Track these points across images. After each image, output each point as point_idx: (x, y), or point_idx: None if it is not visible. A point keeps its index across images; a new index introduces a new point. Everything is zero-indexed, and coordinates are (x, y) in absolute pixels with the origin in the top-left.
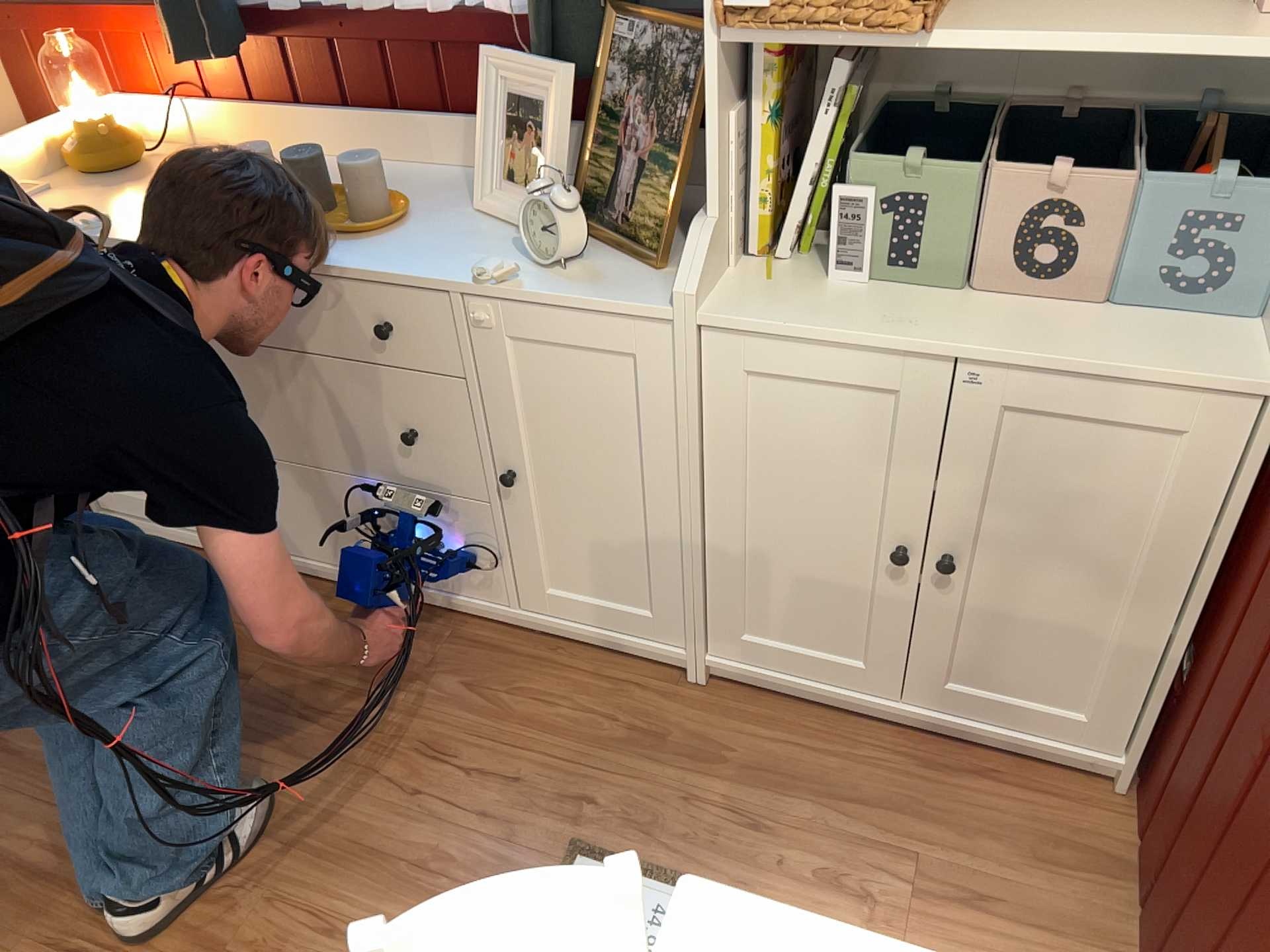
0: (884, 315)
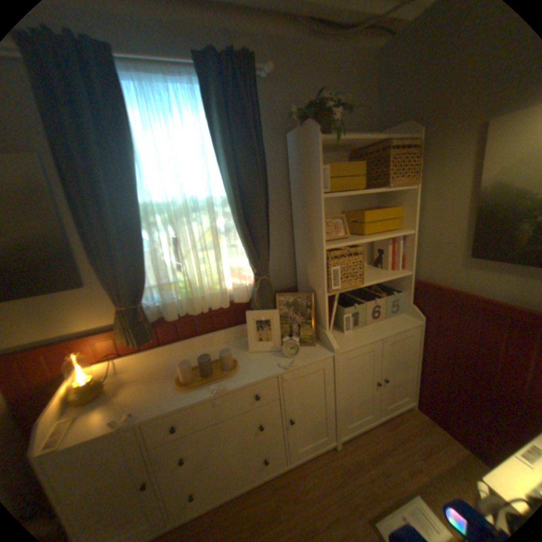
0: (363, 335)
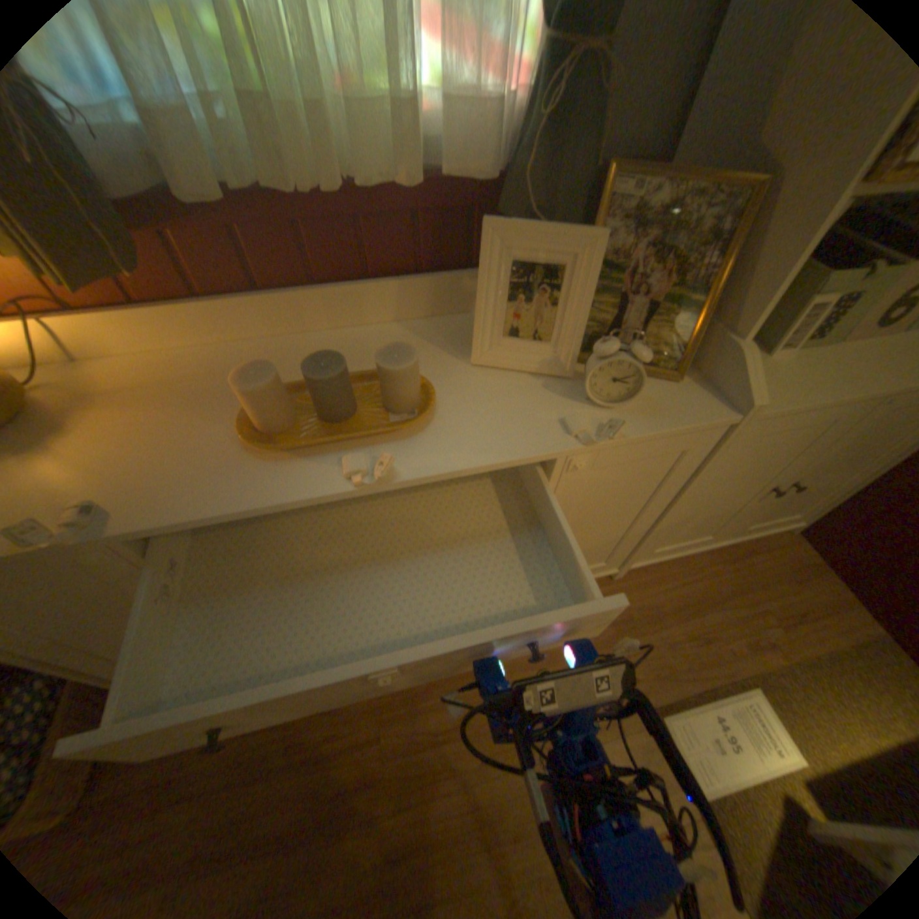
0: (834, 371)
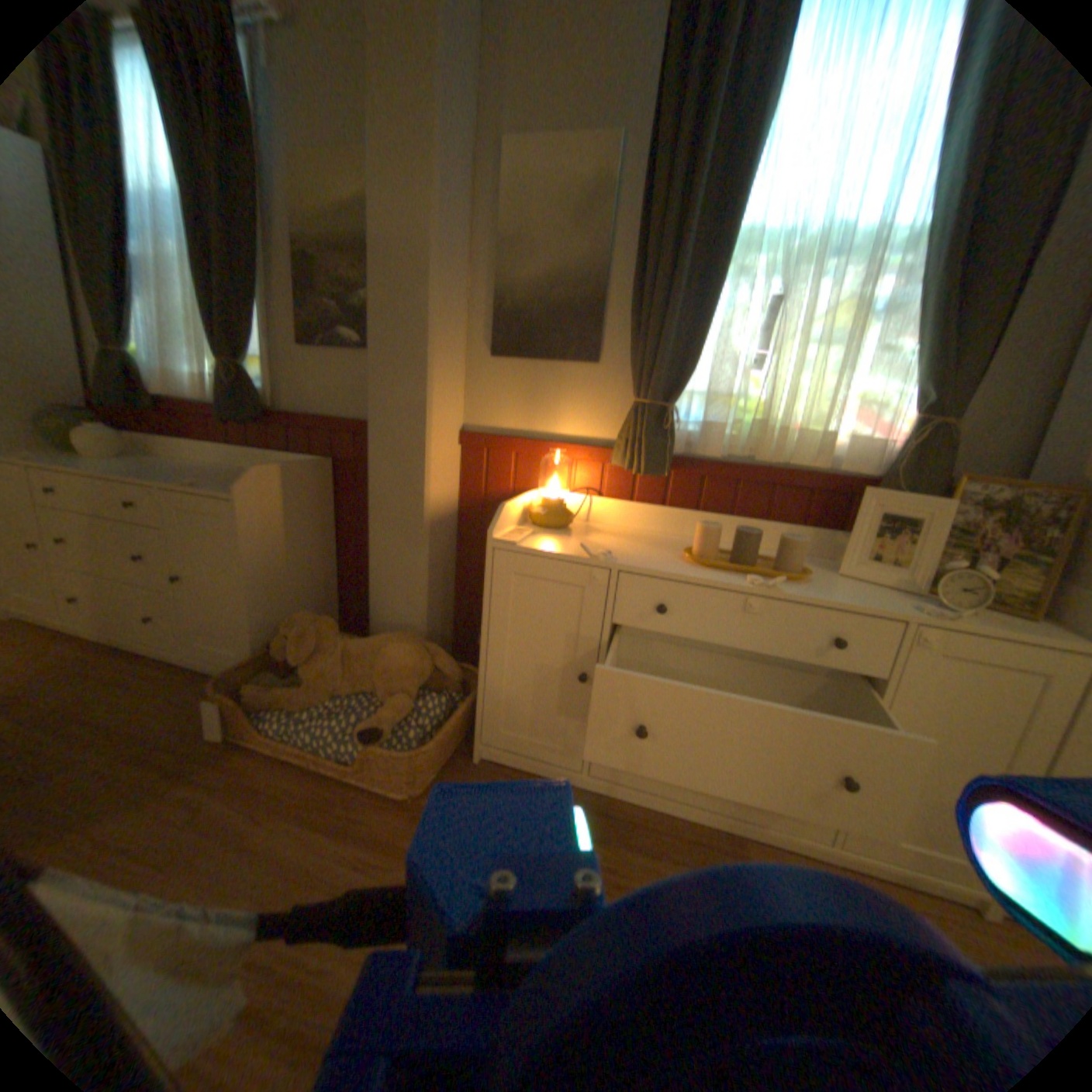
0: None
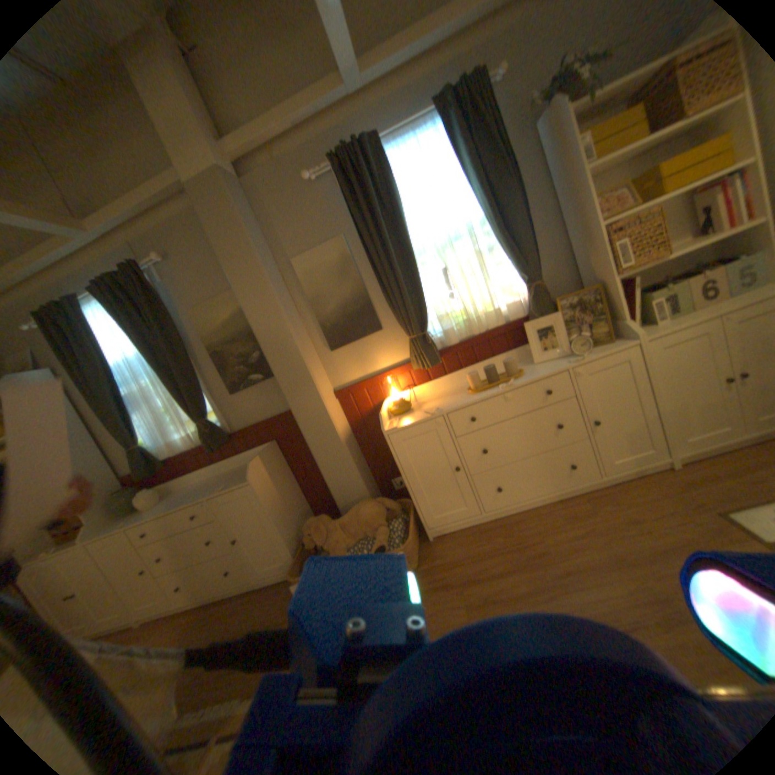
0: (687, 318)
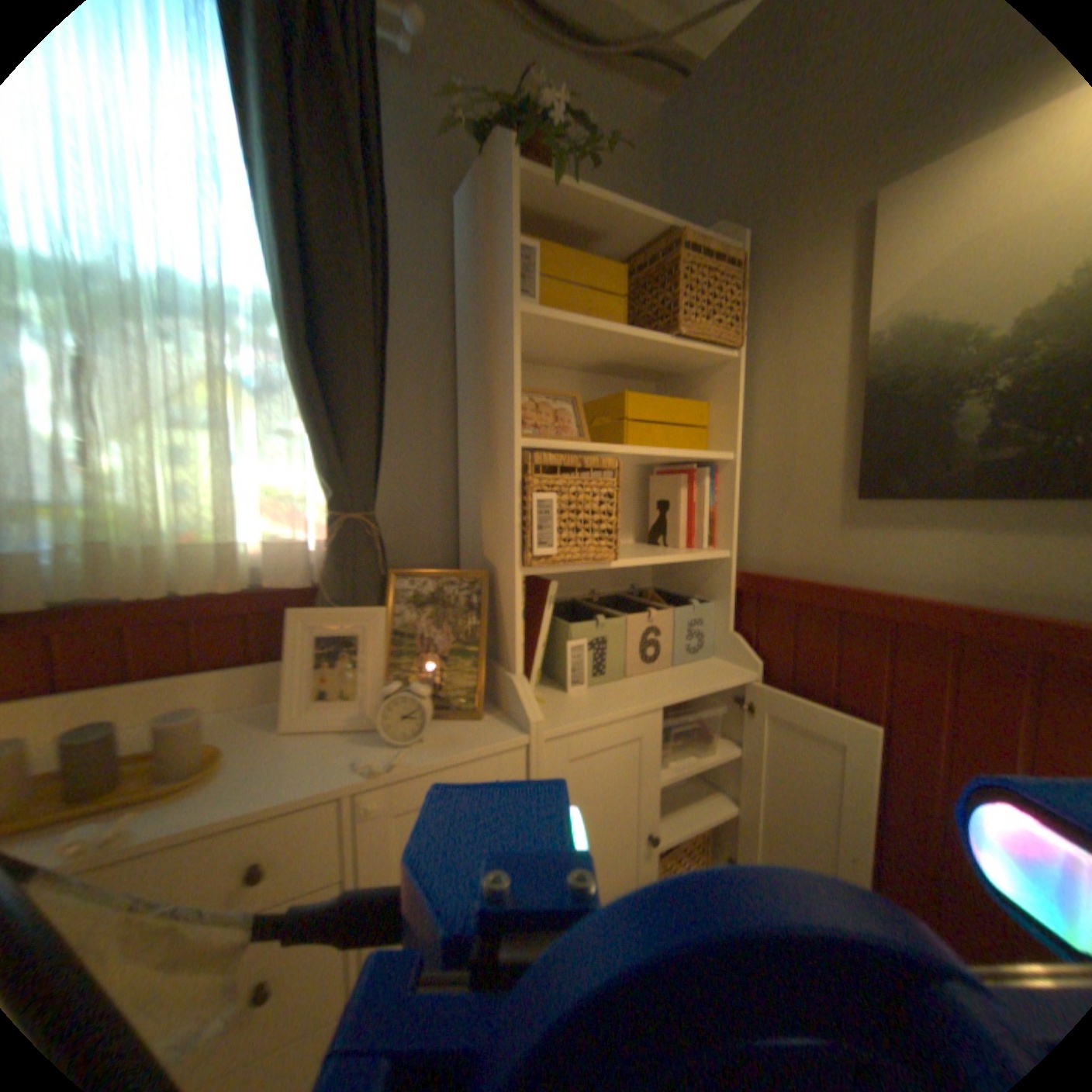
0: (615, 697)
